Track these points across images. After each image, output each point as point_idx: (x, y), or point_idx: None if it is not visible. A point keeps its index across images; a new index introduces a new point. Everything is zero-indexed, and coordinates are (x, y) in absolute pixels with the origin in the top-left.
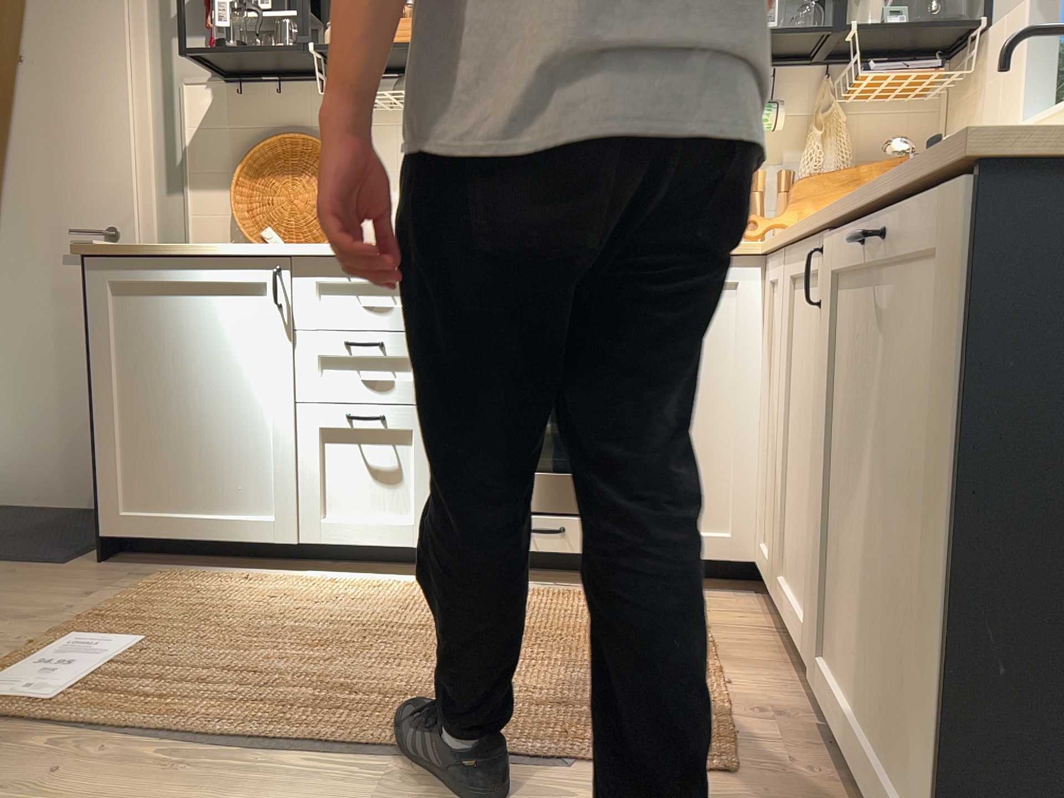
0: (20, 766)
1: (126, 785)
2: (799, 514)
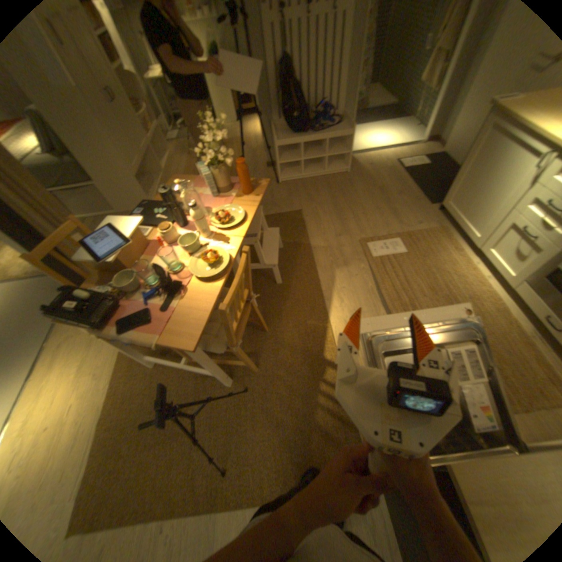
0: (357, 267)
1: (361, 287)
2: None
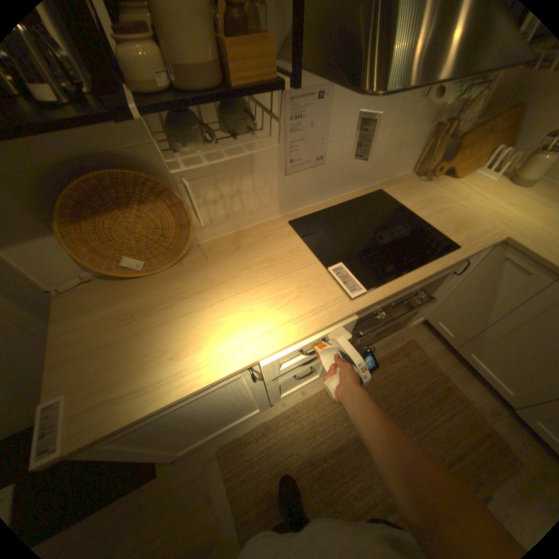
0: None
1: None
2: (506, 358)
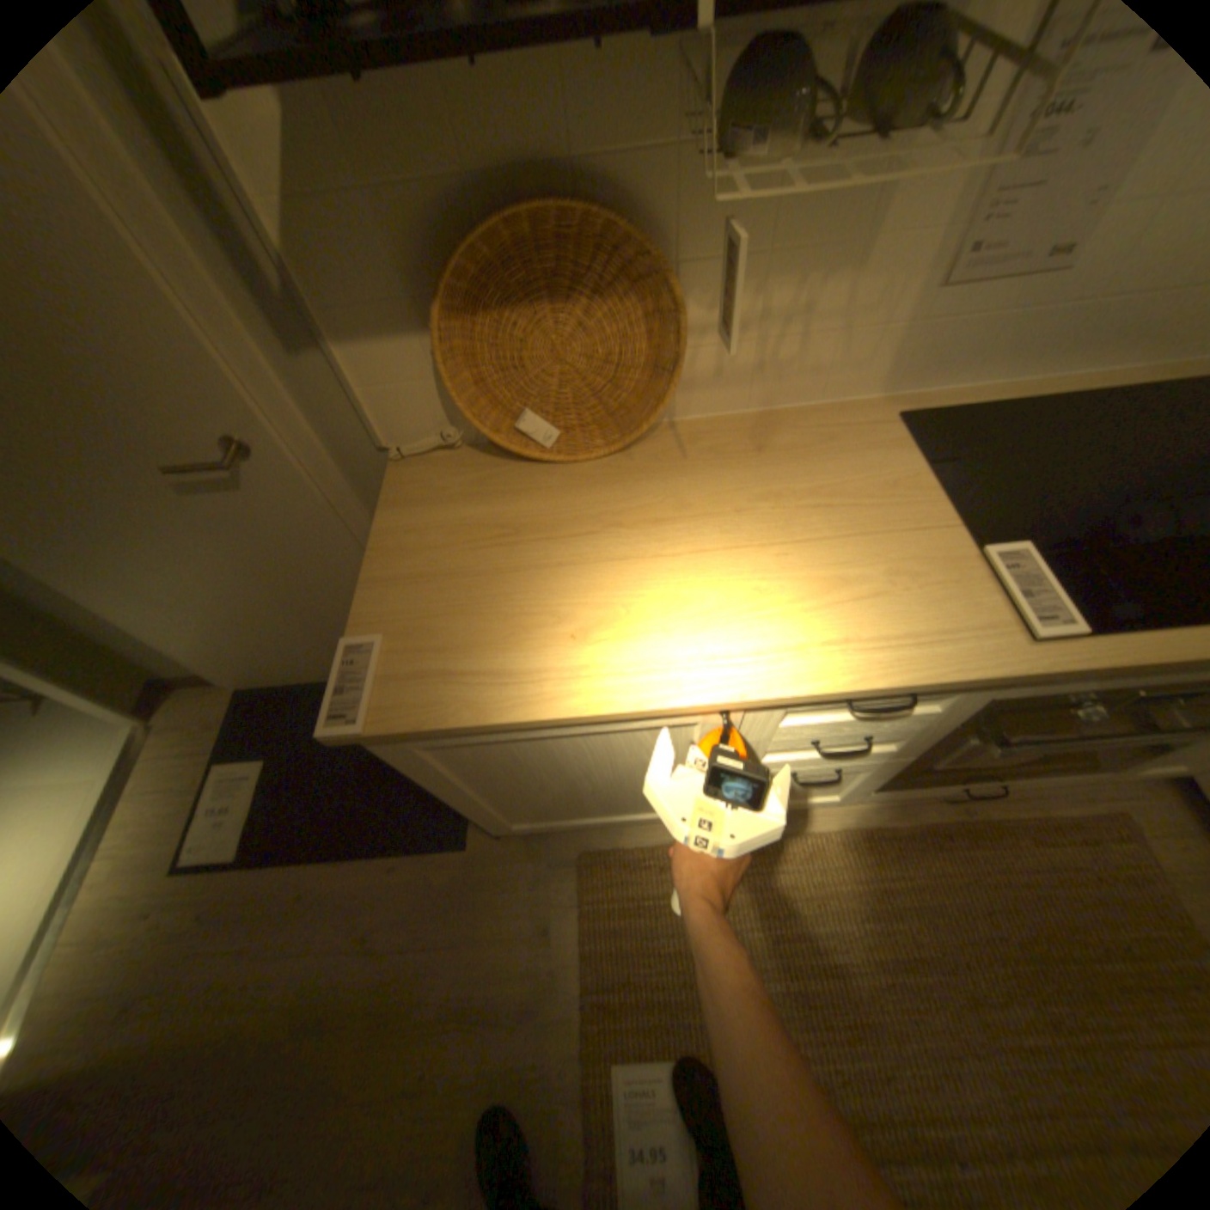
0: None
1: None
2: None
